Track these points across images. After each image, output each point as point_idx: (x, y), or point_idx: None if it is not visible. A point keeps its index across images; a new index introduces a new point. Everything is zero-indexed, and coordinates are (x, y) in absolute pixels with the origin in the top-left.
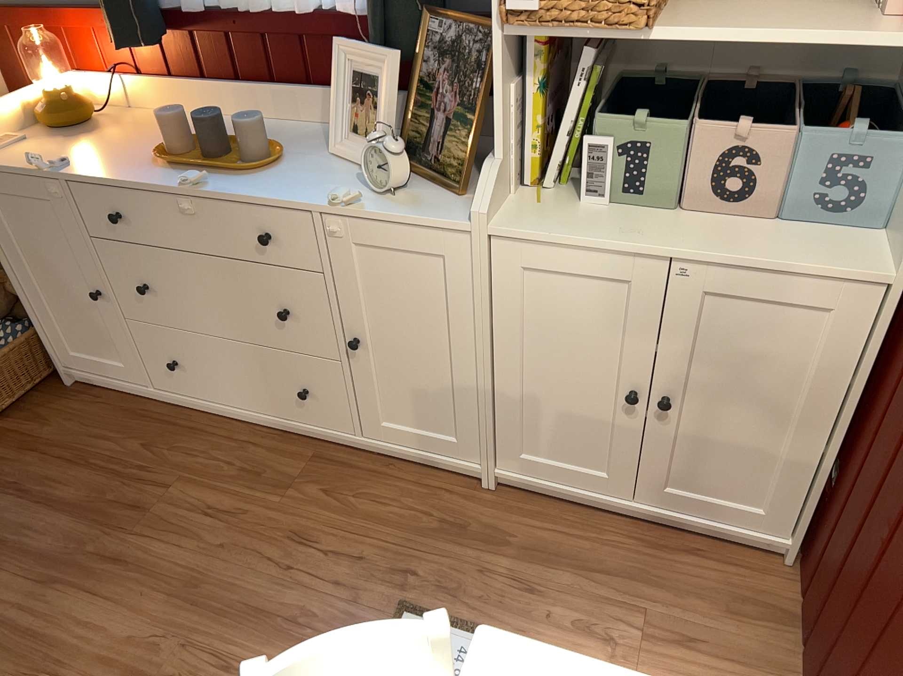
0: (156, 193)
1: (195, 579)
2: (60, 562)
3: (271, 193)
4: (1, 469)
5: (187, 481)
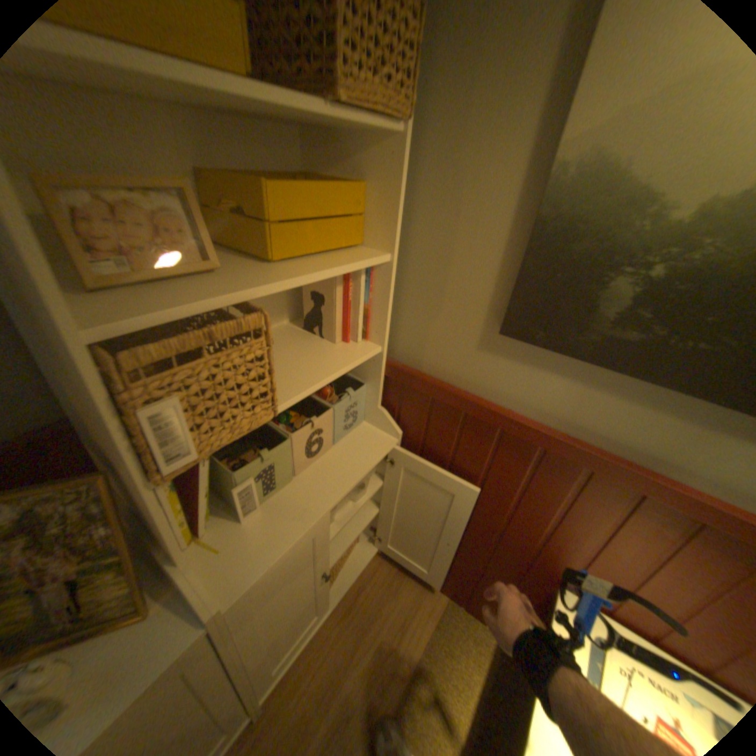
0: None
1: None
2: None
3: None
4: None
5: None
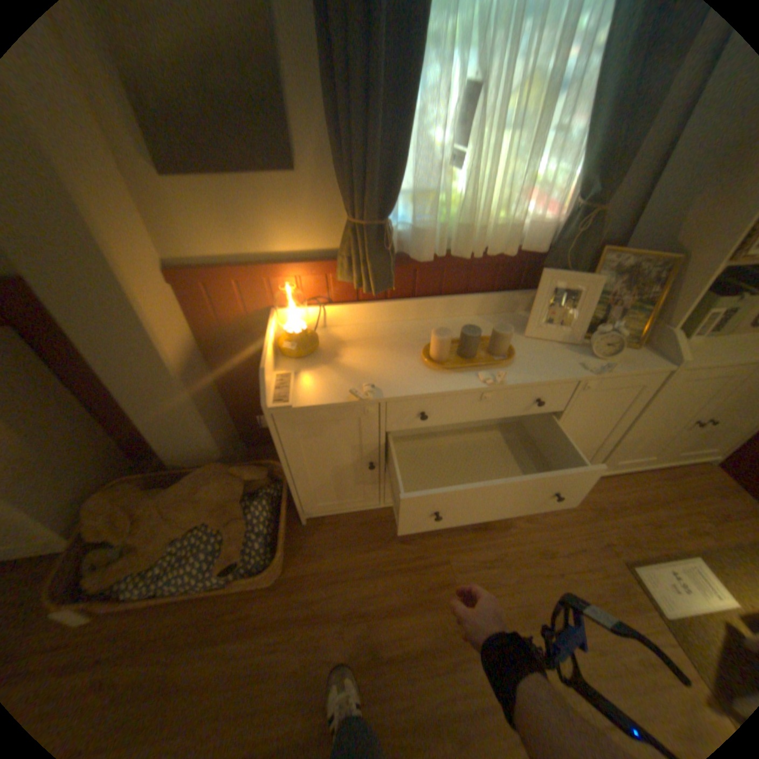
0: (459, 392)
1: (528, 617)
2: (443, 657)
3: (543, 373)
4: (322, 616)
5: (453, 557)
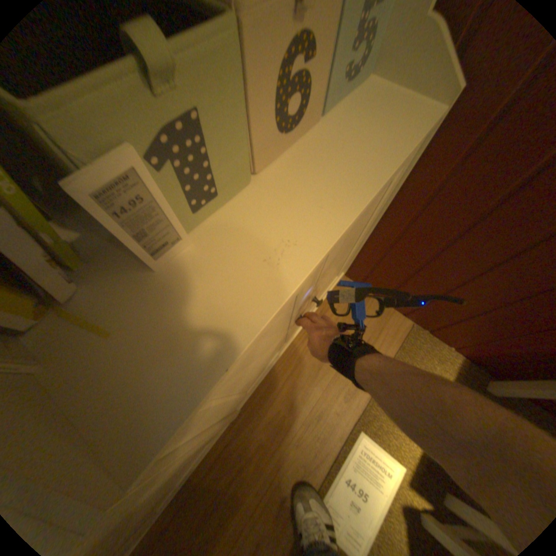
0: None
1: None
2: None
3: None
4: None
5: None
